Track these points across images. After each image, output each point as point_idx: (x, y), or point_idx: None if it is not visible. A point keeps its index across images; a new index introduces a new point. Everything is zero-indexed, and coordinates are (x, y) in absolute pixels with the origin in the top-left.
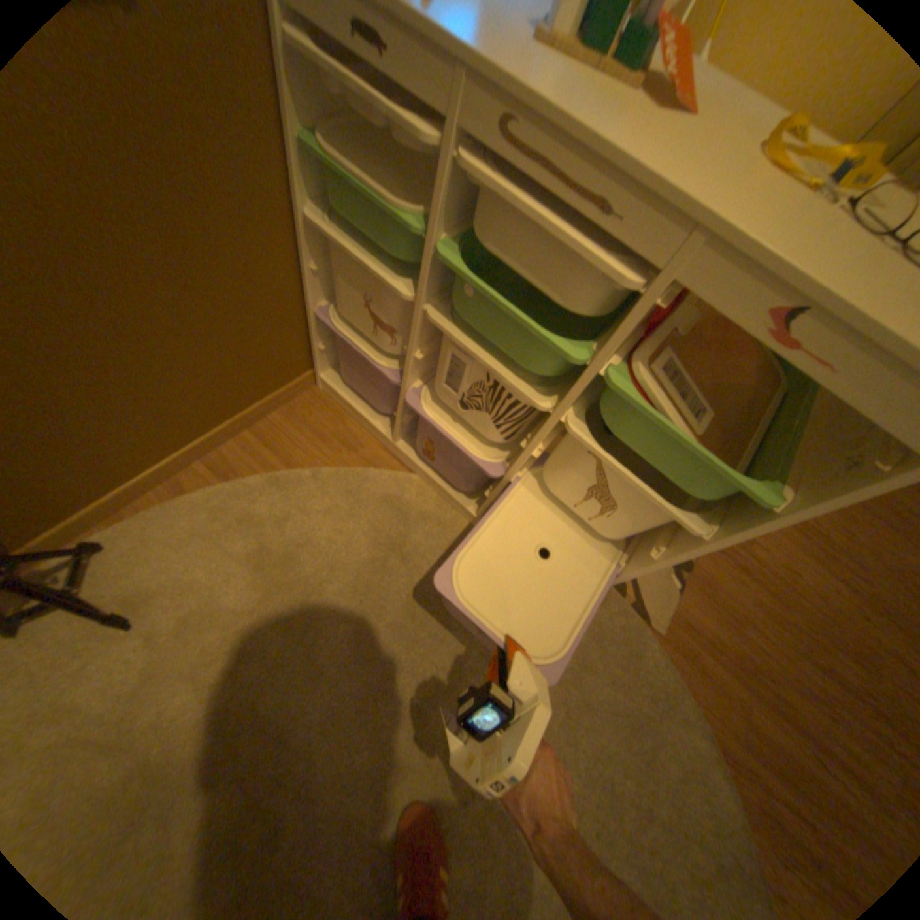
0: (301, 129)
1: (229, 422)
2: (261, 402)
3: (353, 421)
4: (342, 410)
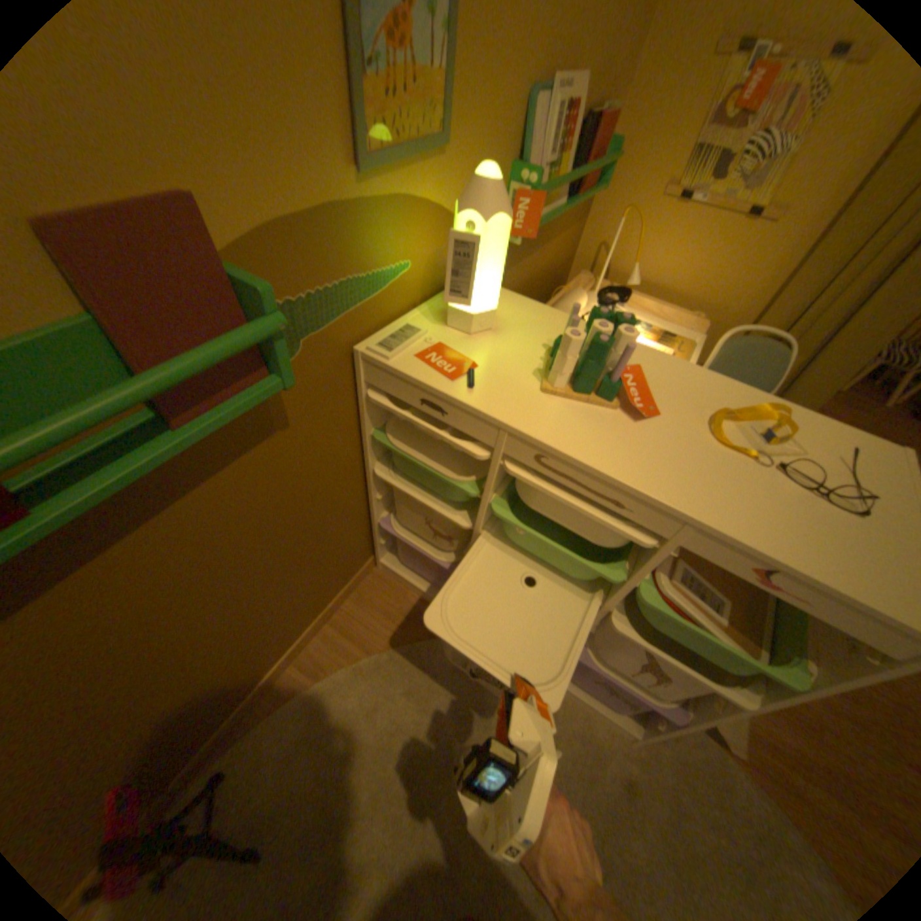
0: (375, 430)
1: (314, 624)
2: (337, 598)
3: (413, 594)
4: (403, 586)
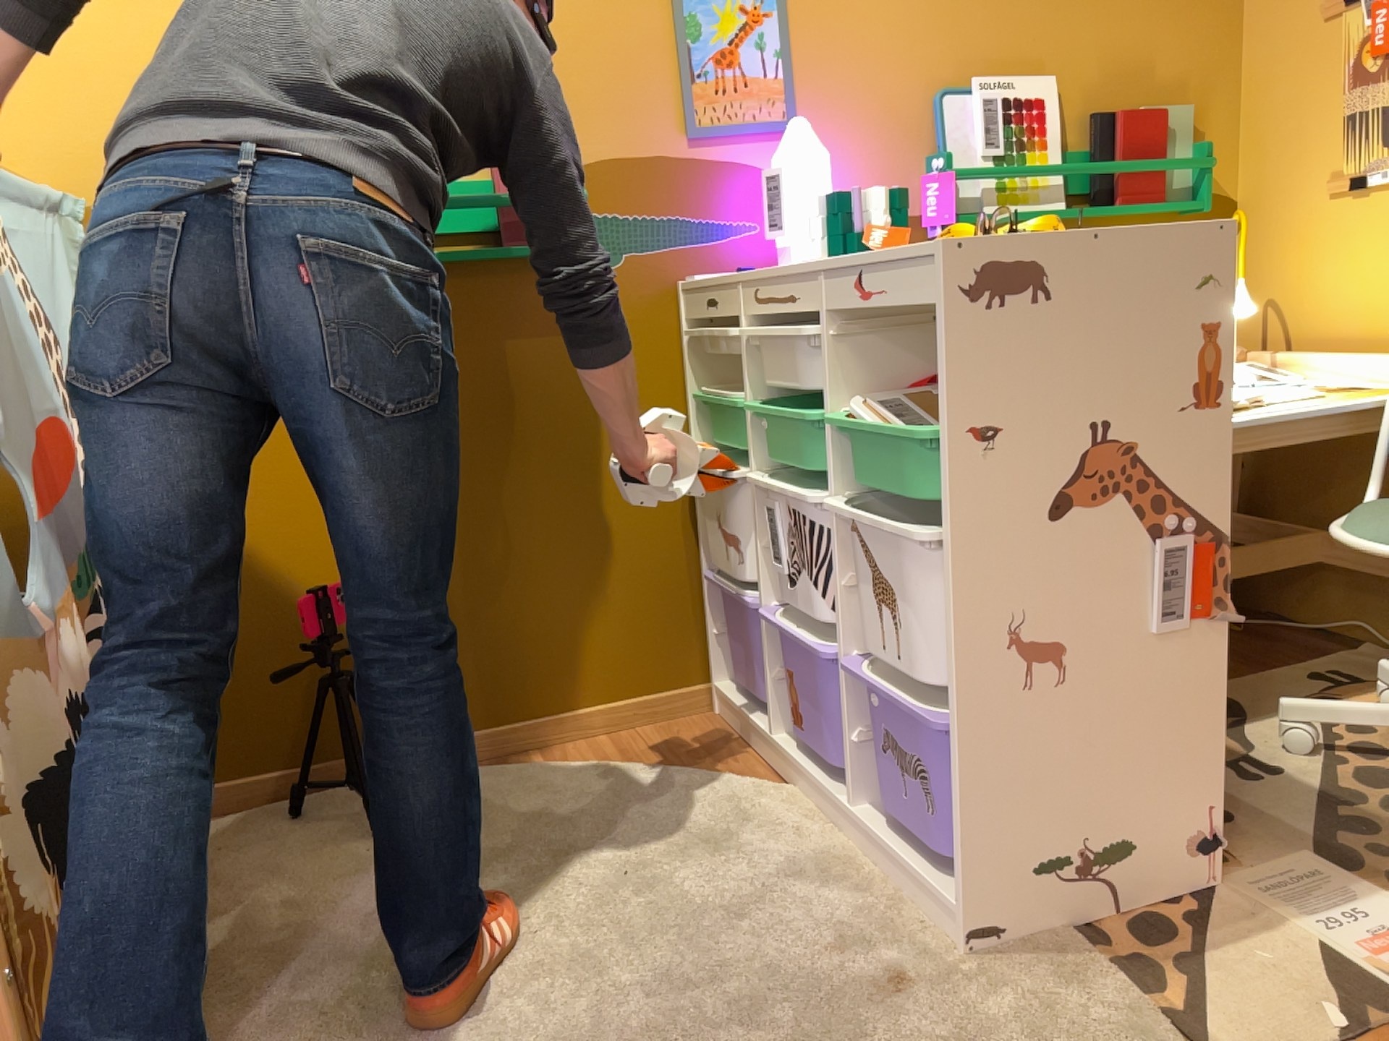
0: (697, 391)
1: (586, 710)
2: (632, 701)
3: (739, 740)
4: (731, 731)
